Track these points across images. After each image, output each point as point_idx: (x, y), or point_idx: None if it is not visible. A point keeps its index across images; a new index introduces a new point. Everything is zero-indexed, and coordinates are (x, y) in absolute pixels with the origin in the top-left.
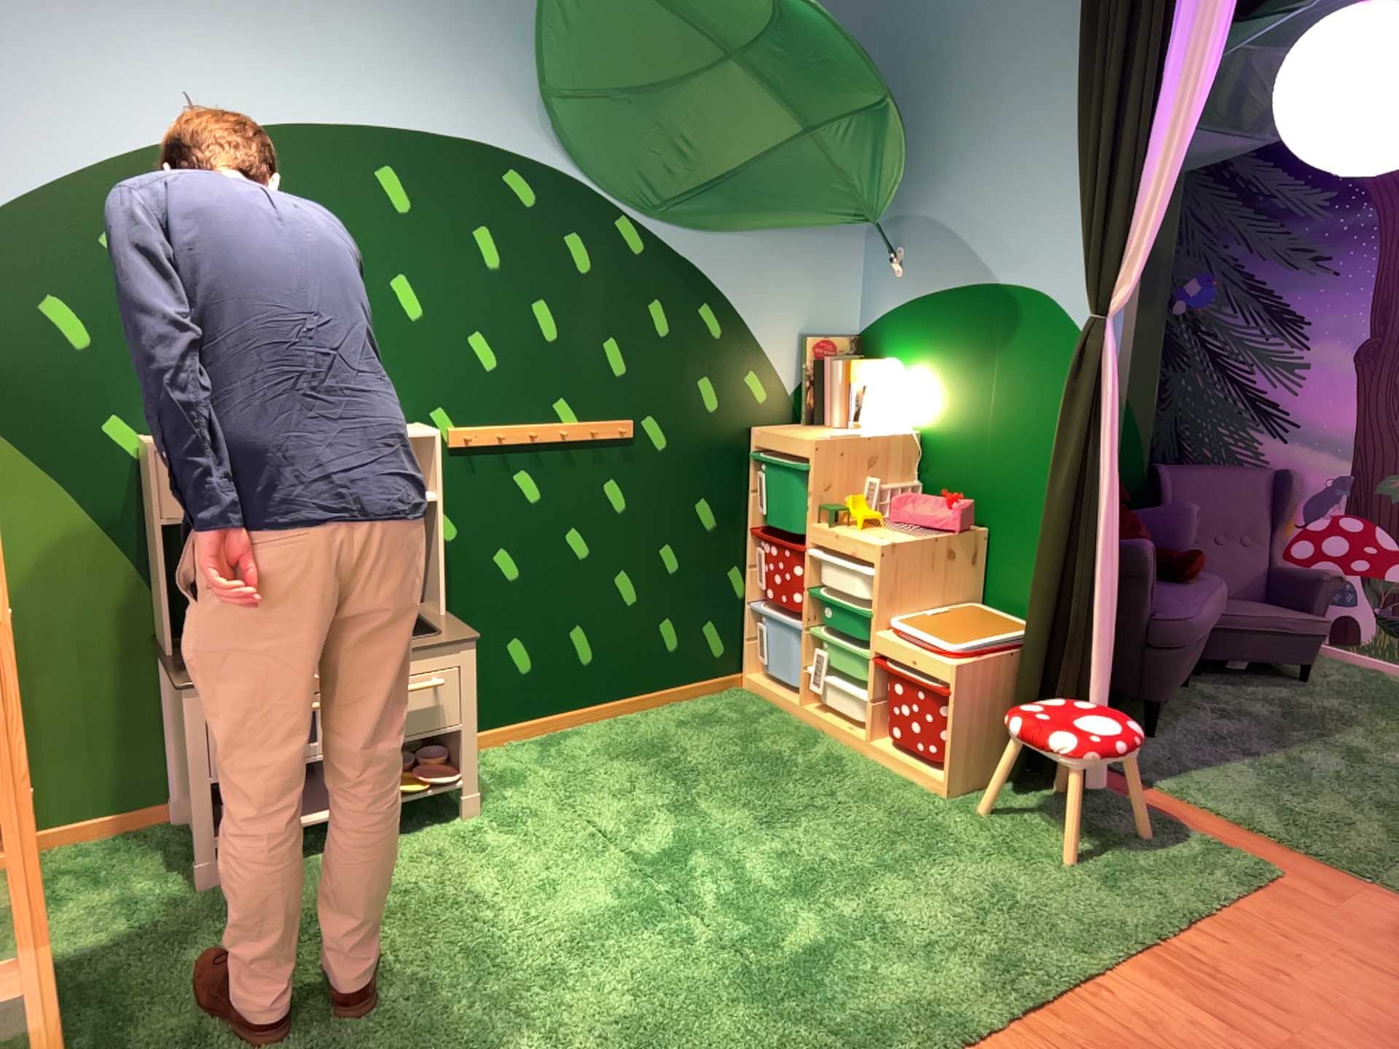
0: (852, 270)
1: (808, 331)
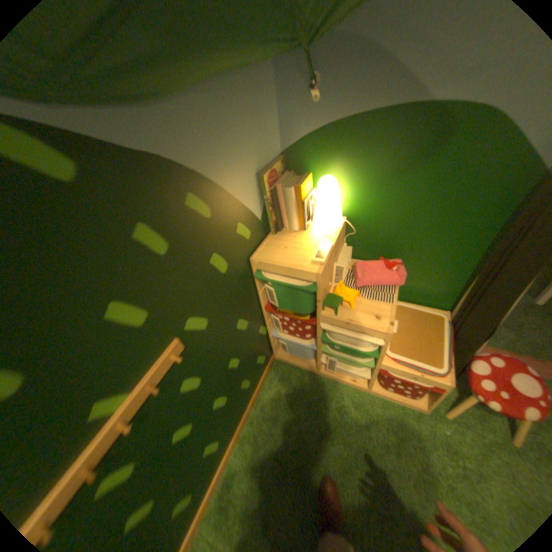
0: (272, 101)
1: (260, 169)
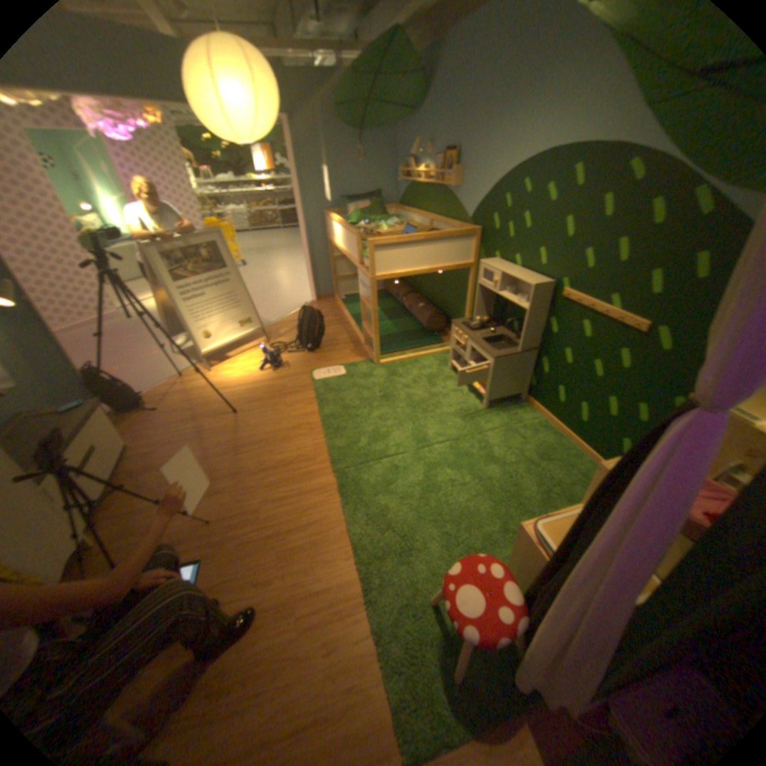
0: None
1: None
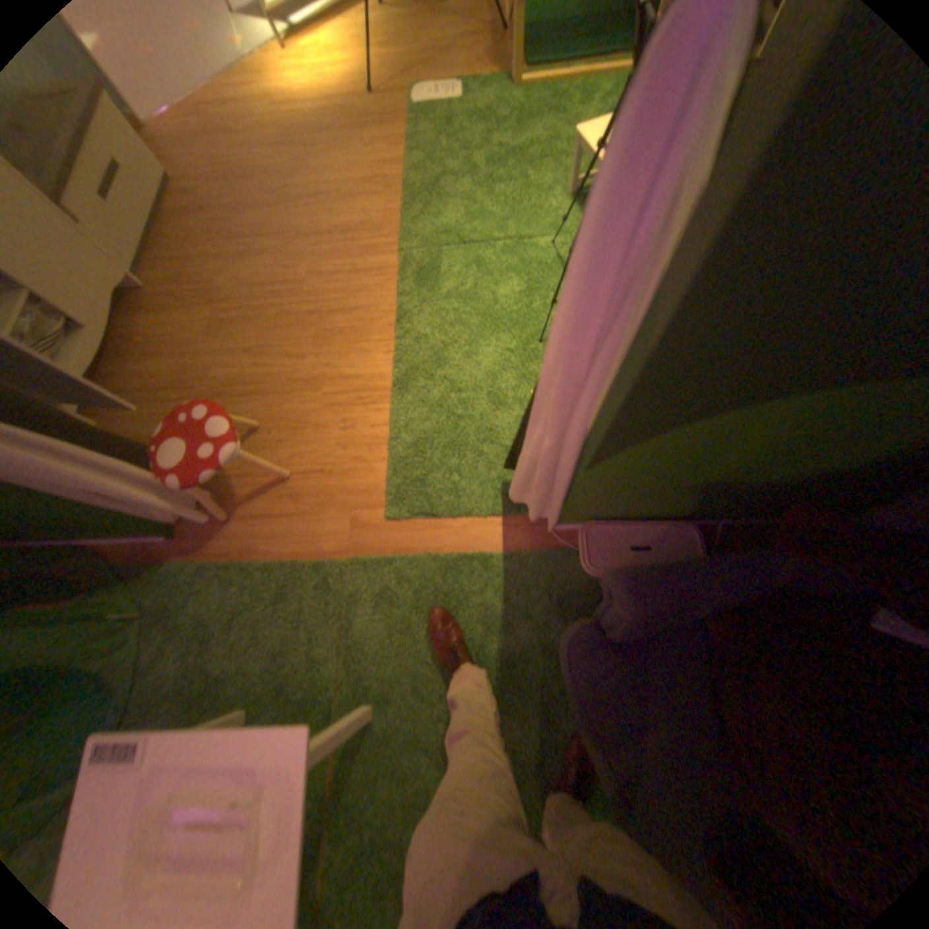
0: None
1: None
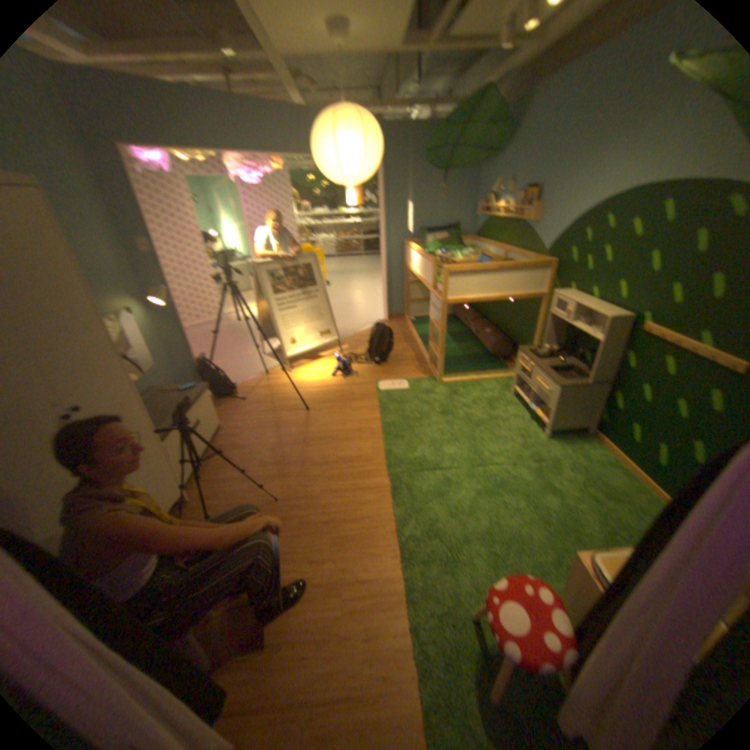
0: None
1: None
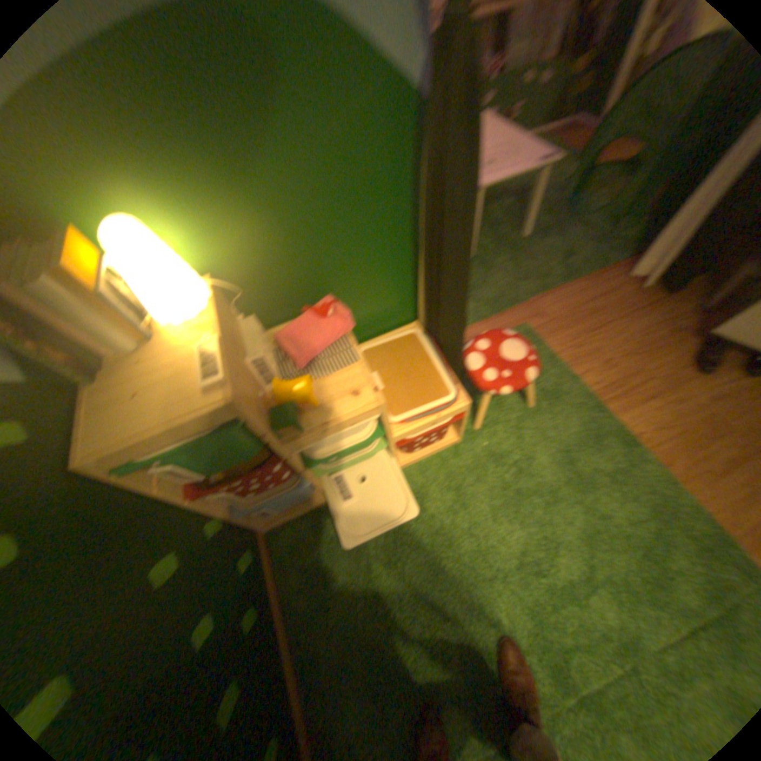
0: None
1: None
